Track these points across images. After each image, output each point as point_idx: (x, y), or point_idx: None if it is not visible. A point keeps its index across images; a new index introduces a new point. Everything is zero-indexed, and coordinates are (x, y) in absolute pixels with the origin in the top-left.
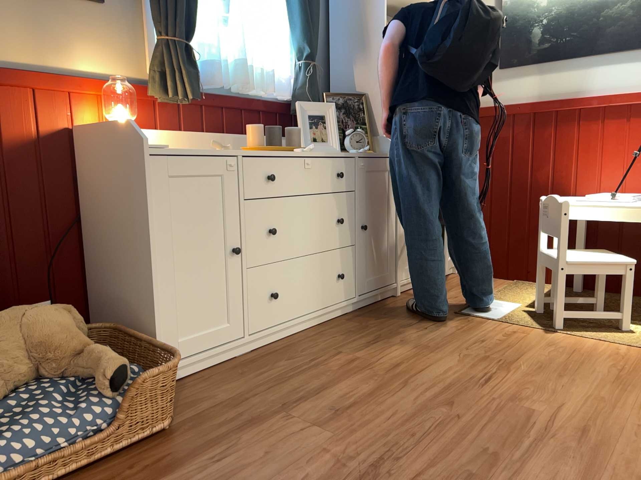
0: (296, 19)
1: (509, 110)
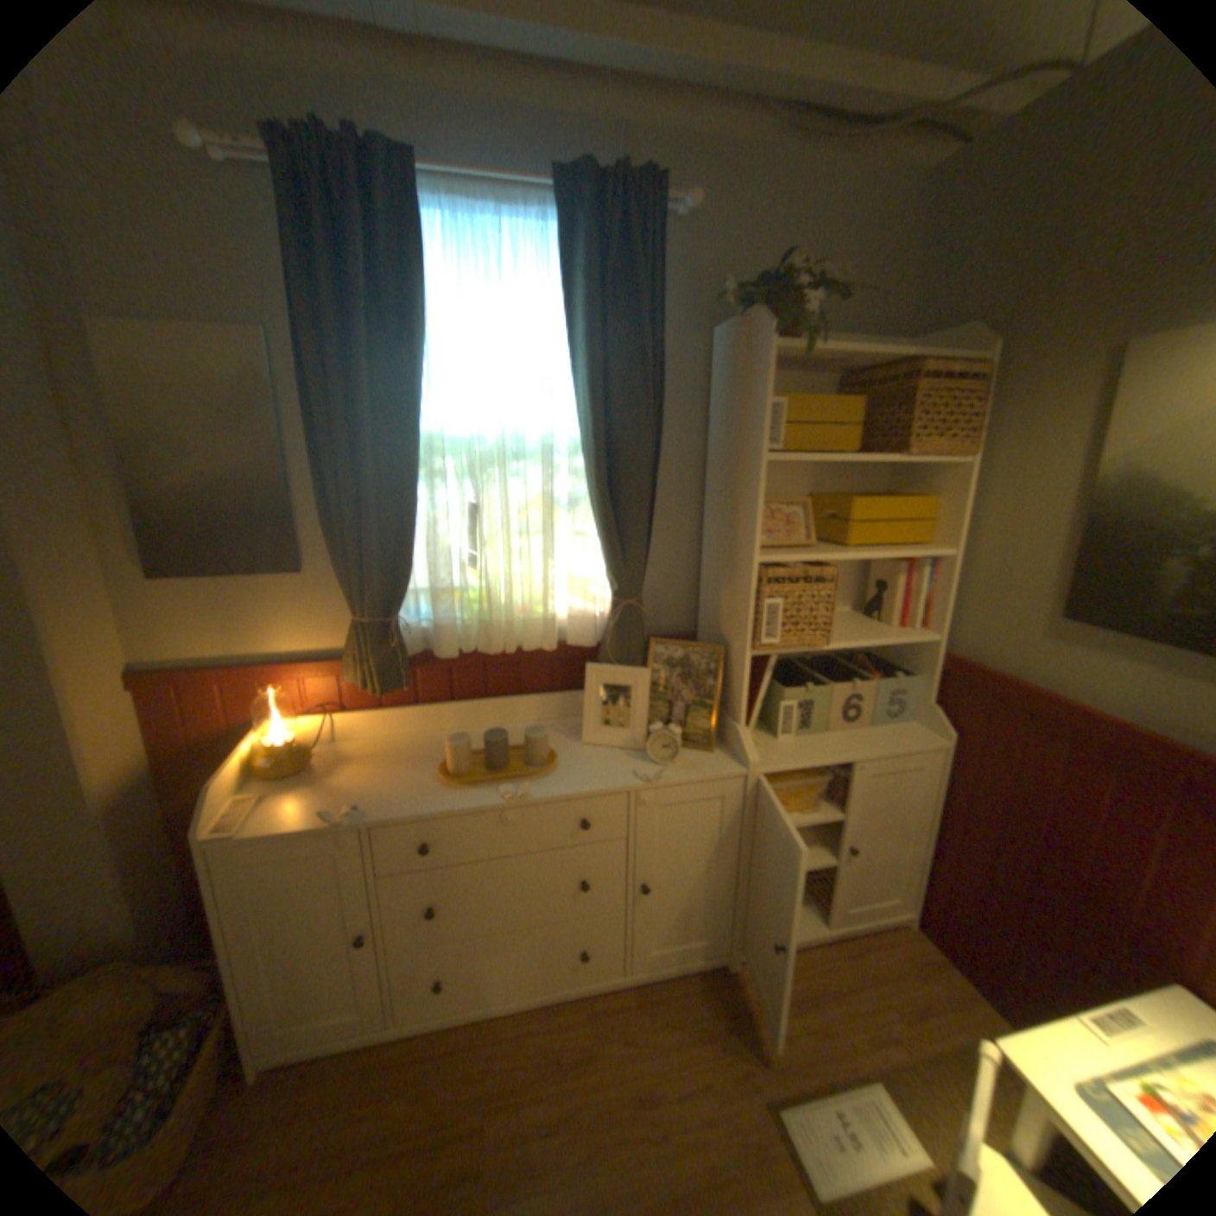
0: (601, 537)
1: (1070, 715)
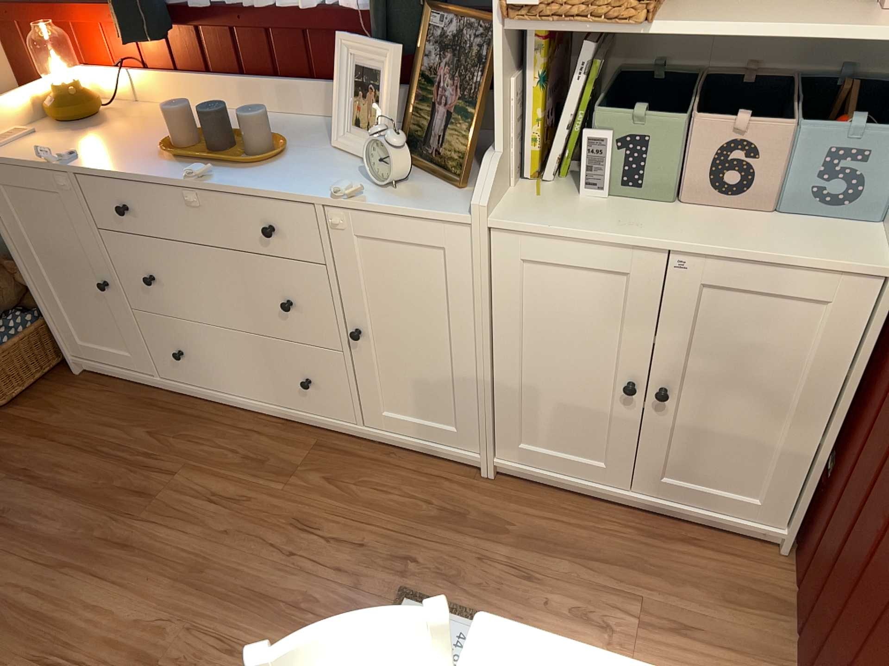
0: None
1: None
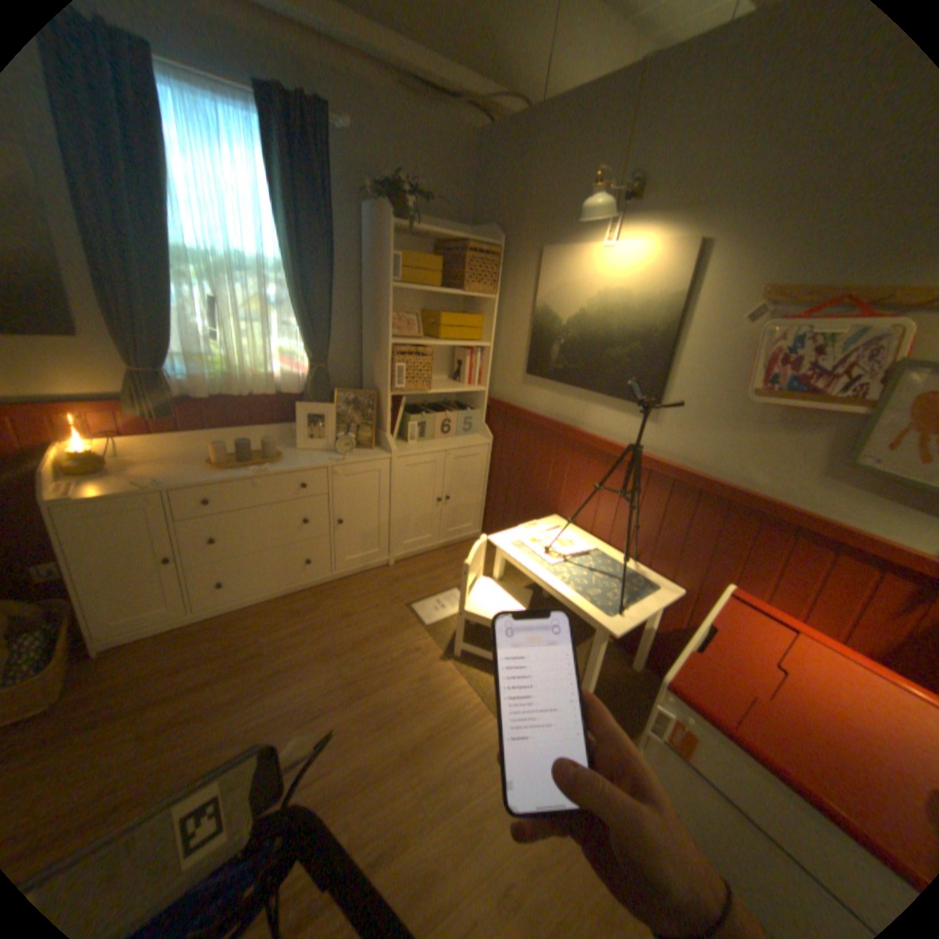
0: (299, 326)
1: (526, 418)
